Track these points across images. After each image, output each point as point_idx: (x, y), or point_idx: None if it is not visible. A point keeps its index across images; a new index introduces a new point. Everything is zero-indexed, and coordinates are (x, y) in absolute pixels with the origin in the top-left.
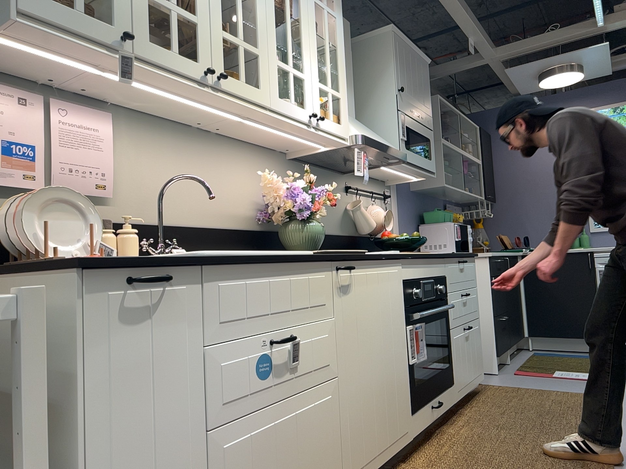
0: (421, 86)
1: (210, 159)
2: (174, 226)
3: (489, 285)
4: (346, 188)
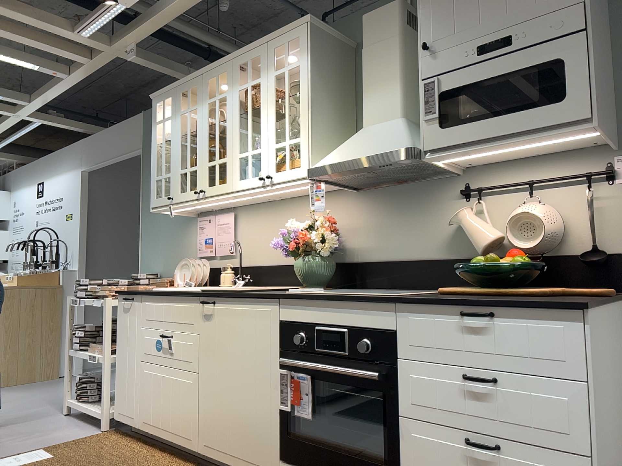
0: None
1: (285, 217)
2: (261, 266)
3: None
4: (461, 194)
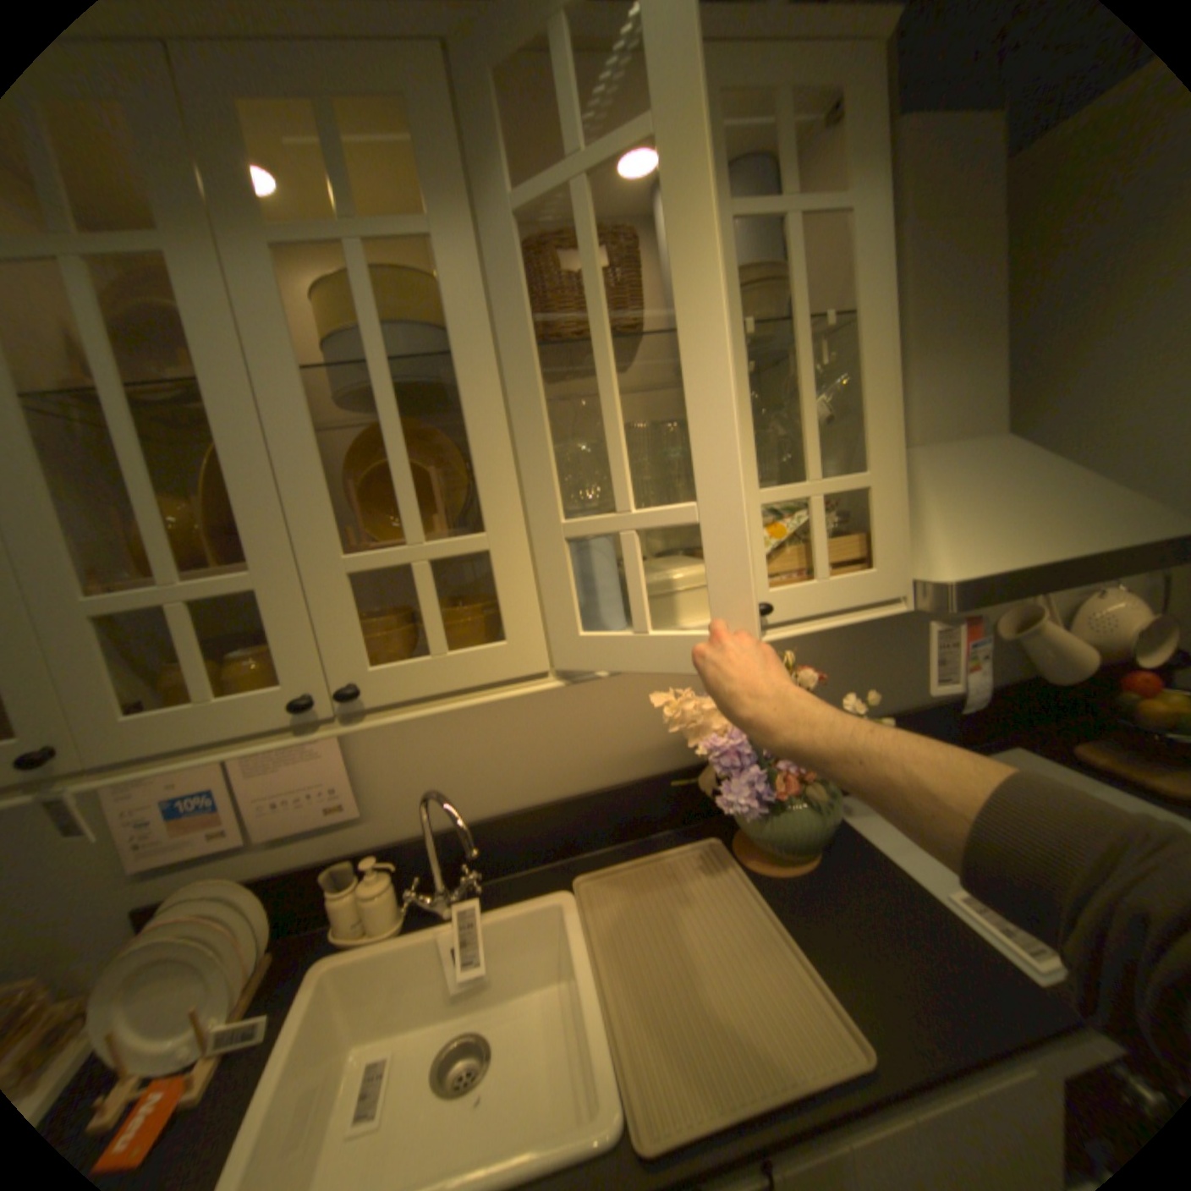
0: None
1: None
2: (494, 817)
3: None
4: None
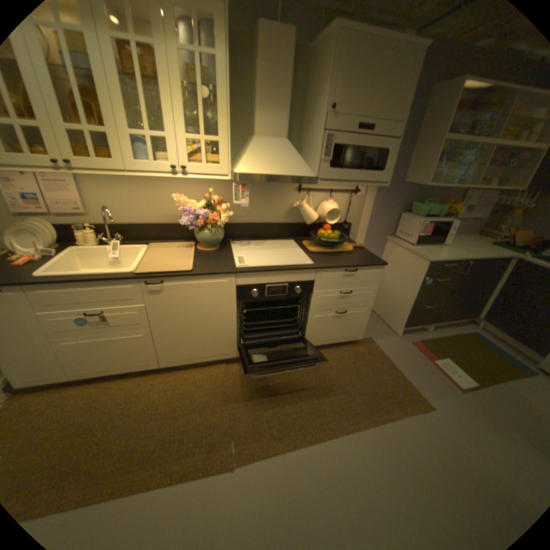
0: (390, 87)
1: (152, 184)
2: (130, 224)
3: (421, 281)
4: (297, 189)
